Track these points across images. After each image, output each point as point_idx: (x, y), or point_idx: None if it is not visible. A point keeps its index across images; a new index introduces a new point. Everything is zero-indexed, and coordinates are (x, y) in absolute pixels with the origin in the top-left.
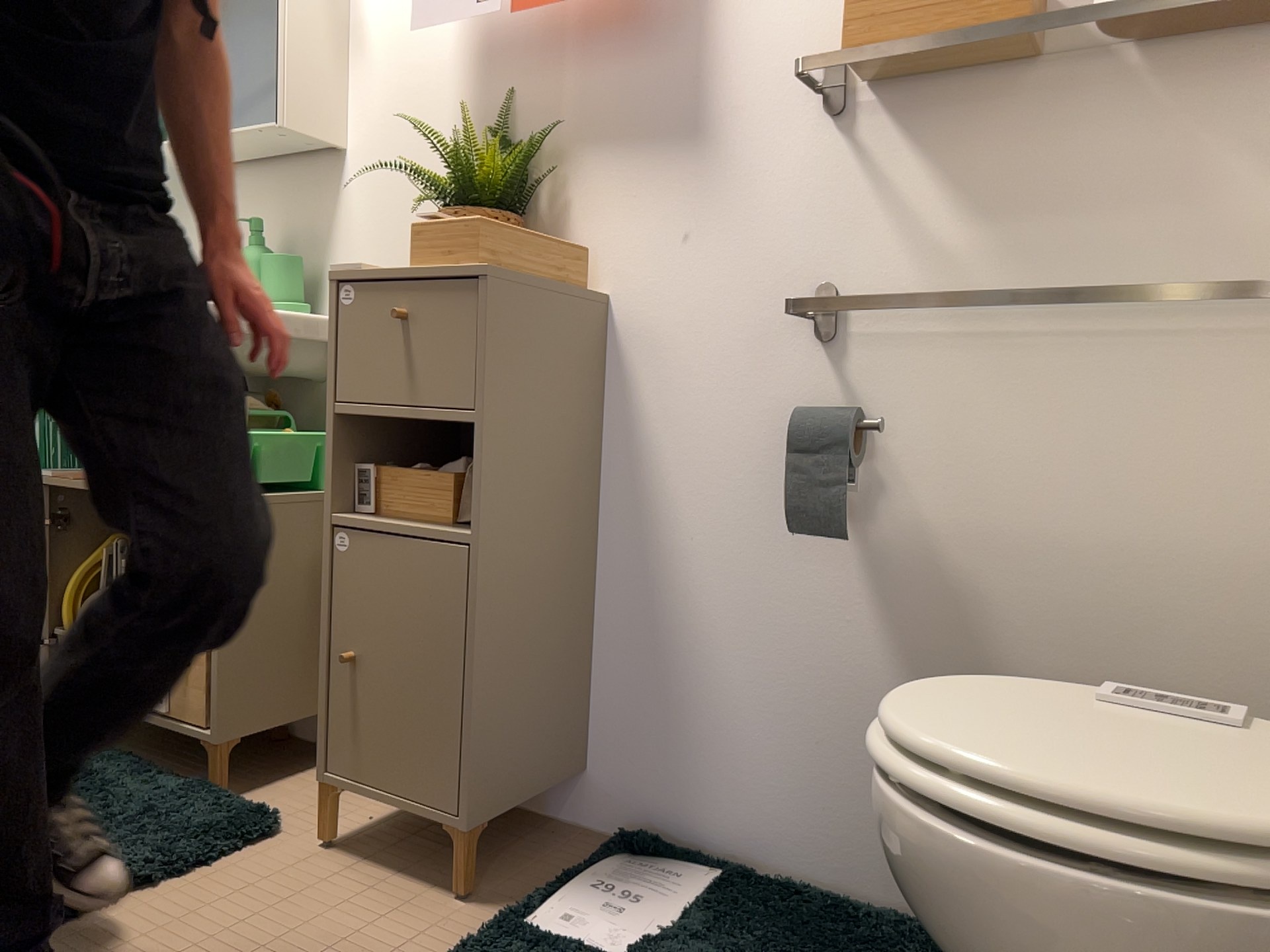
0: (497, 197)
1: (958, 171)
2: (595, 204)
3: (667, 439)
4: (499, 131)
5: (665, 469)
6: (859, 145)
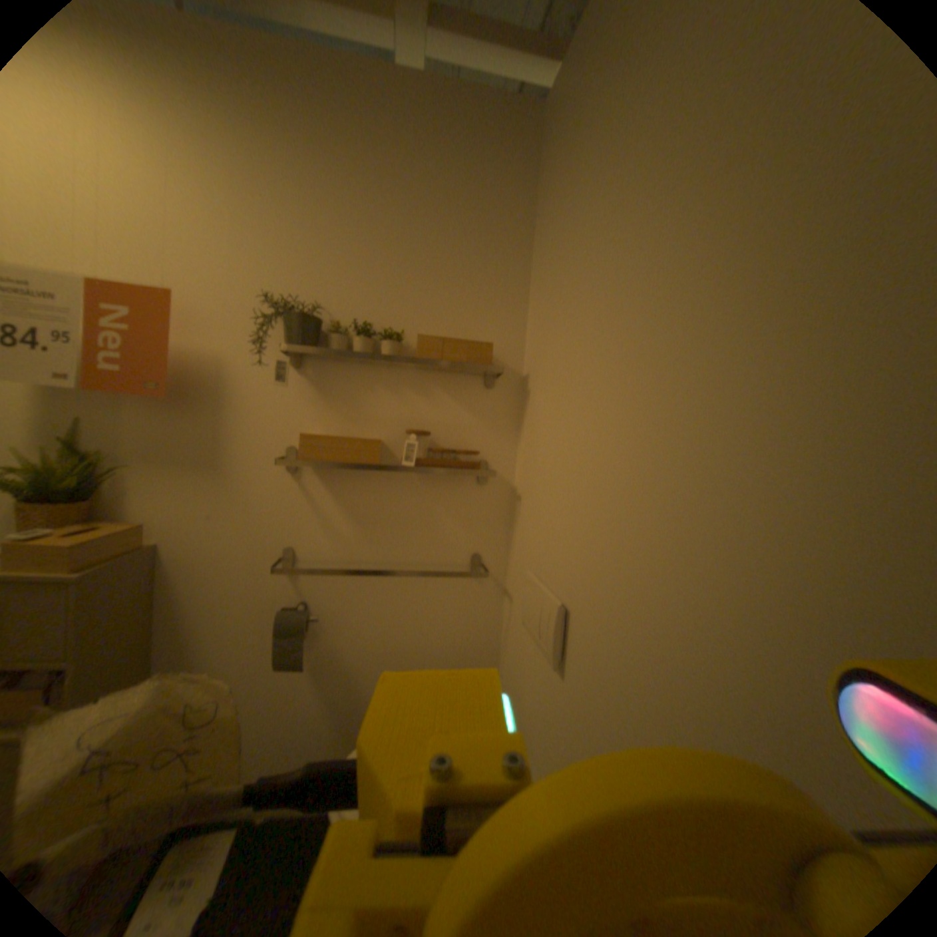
0: (69, 495)
1: (353, 503)
2: (146, 492)
3: (199, 620)
4: (65, 438)
5: (198, 636)
6: (307, 485)
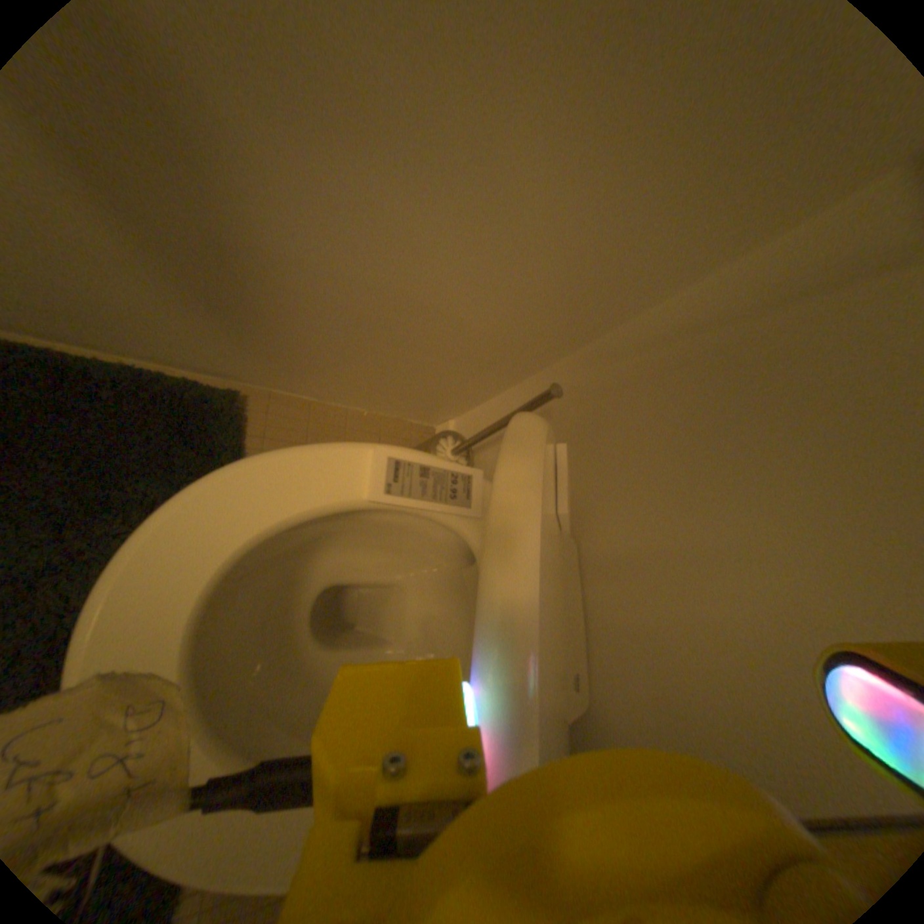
0: None
1: None
2: None
3: None
4: None
5: None
6: None
